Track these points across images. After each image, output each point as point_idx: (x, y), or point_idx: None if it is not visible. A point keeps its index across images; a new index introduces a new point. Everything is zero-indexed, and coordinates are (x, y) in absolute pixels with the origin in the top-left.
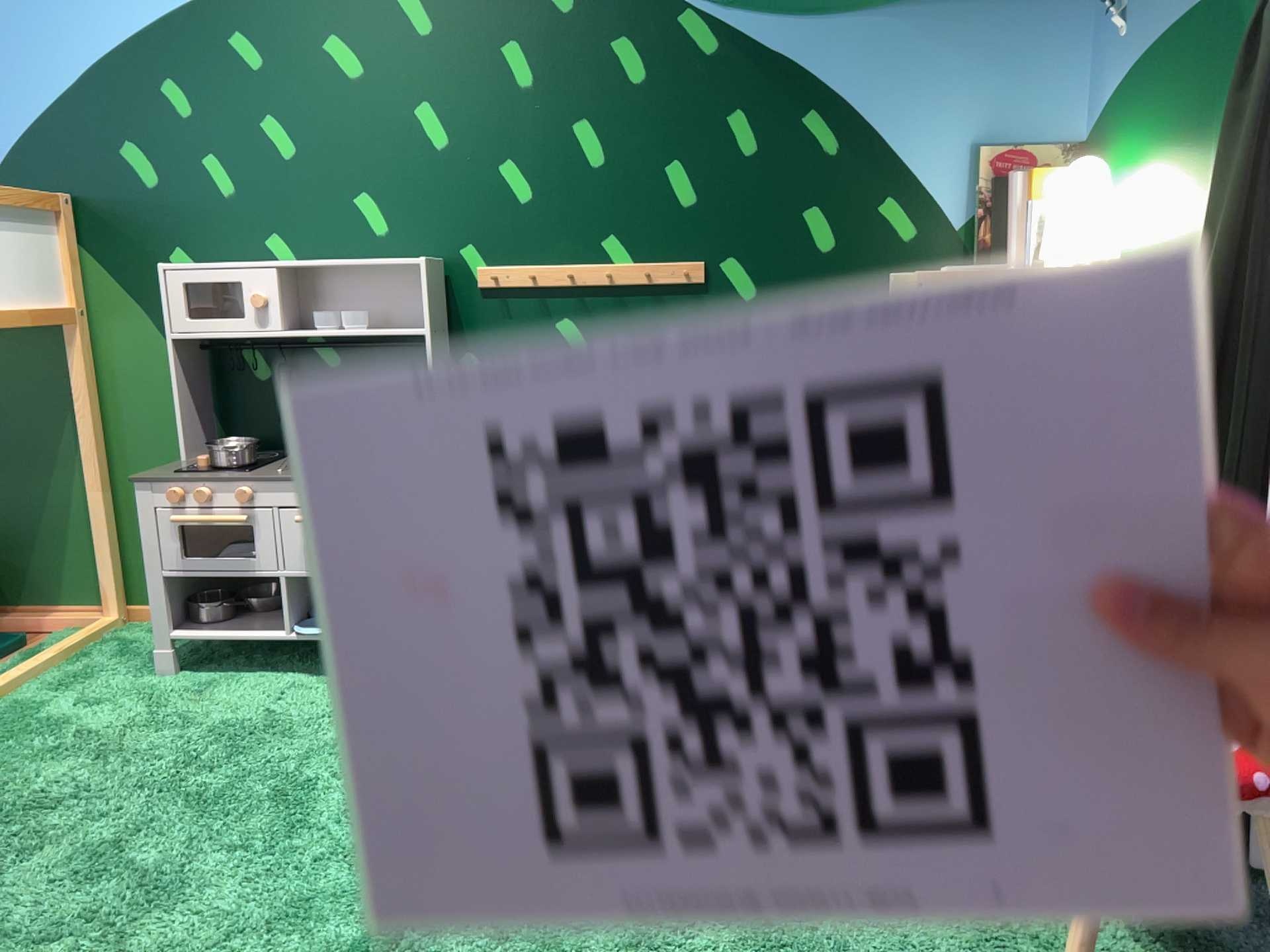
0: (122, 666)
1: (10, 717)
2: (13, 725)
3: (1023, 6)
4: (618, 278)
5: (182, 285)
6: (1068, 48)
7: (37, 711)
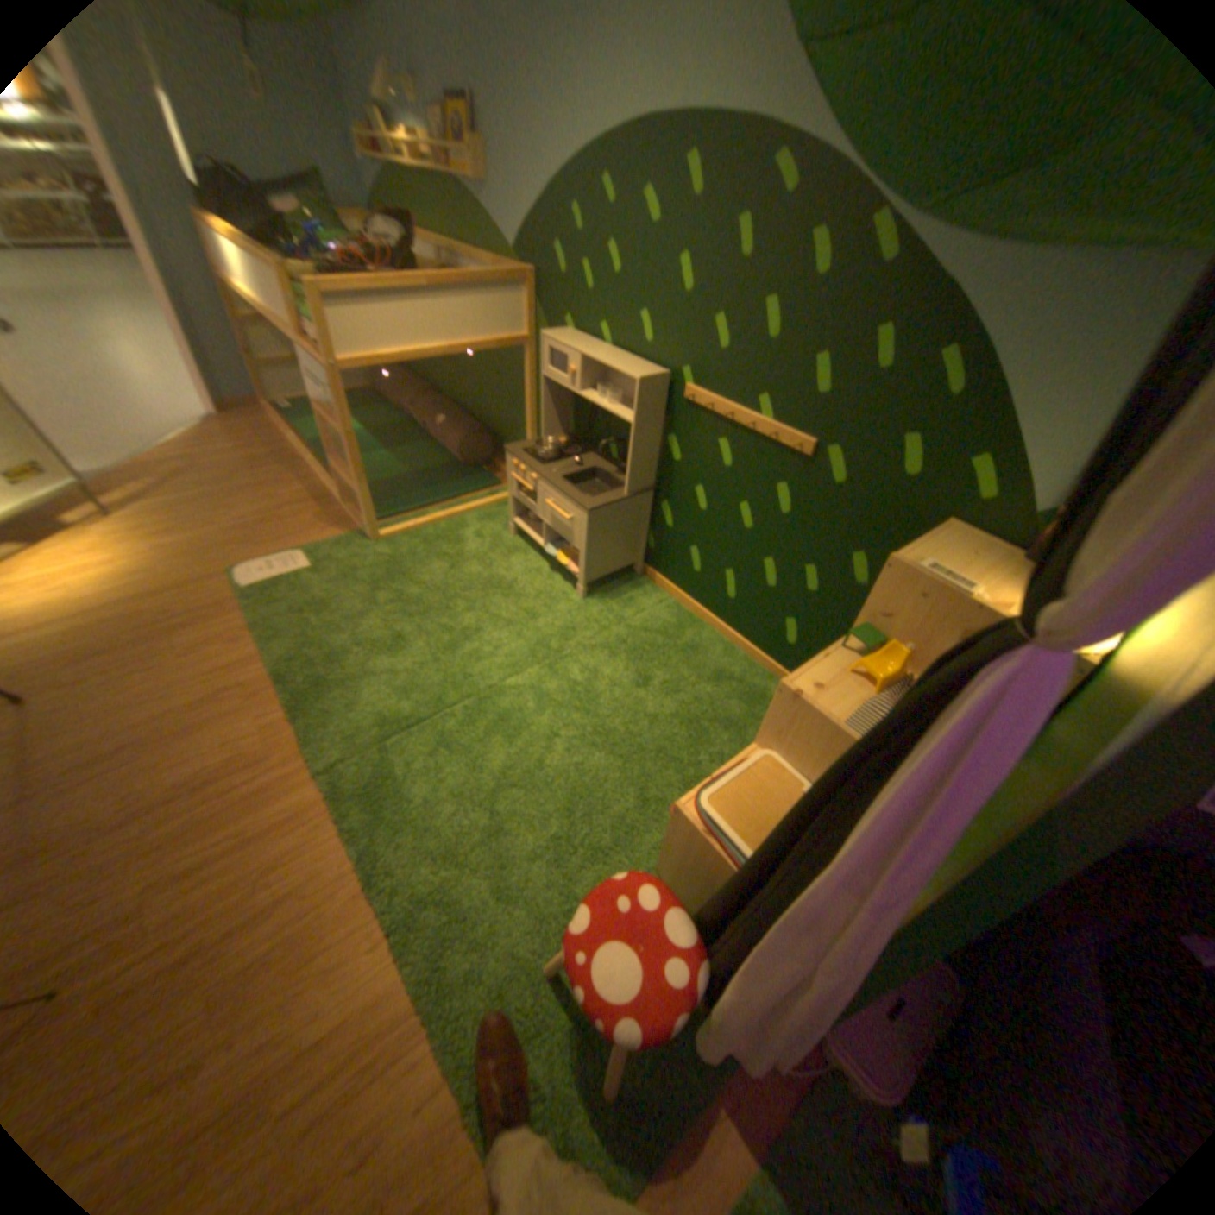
0: (508, 521)
1: (454, 530)
2: (450, 535)
3: None
4: (757, 430)
5: (548, 350)
6: None
7: (463, 531)
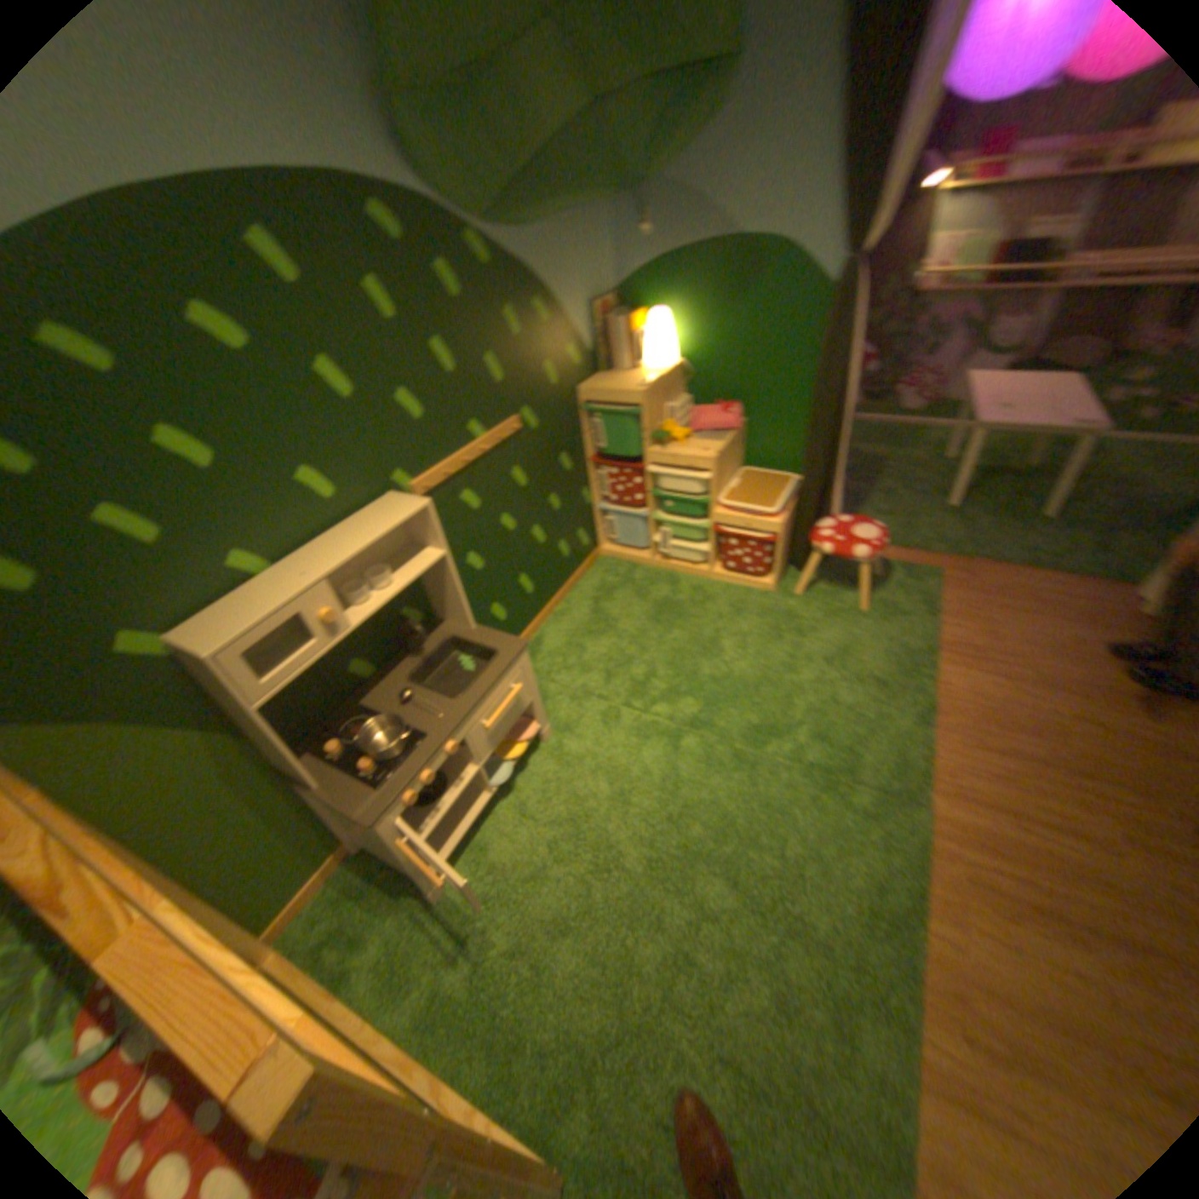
0: (387, 937)
1: (443, 1026)
2: (462, 1019)
3: (593, 210)
4: (487, 448)
5: (243, 655)
6: (607, 236)
7: (442, 1002)
